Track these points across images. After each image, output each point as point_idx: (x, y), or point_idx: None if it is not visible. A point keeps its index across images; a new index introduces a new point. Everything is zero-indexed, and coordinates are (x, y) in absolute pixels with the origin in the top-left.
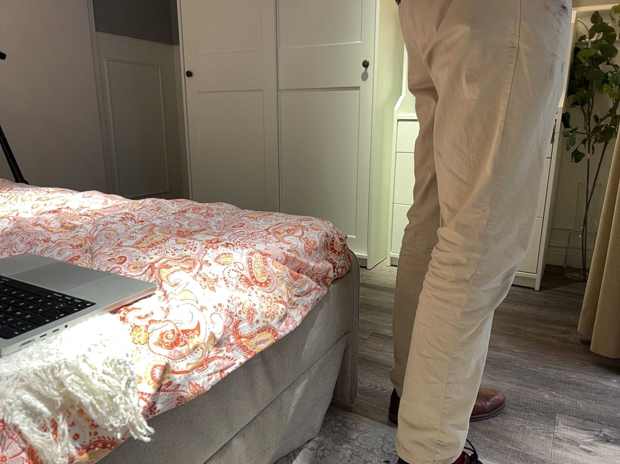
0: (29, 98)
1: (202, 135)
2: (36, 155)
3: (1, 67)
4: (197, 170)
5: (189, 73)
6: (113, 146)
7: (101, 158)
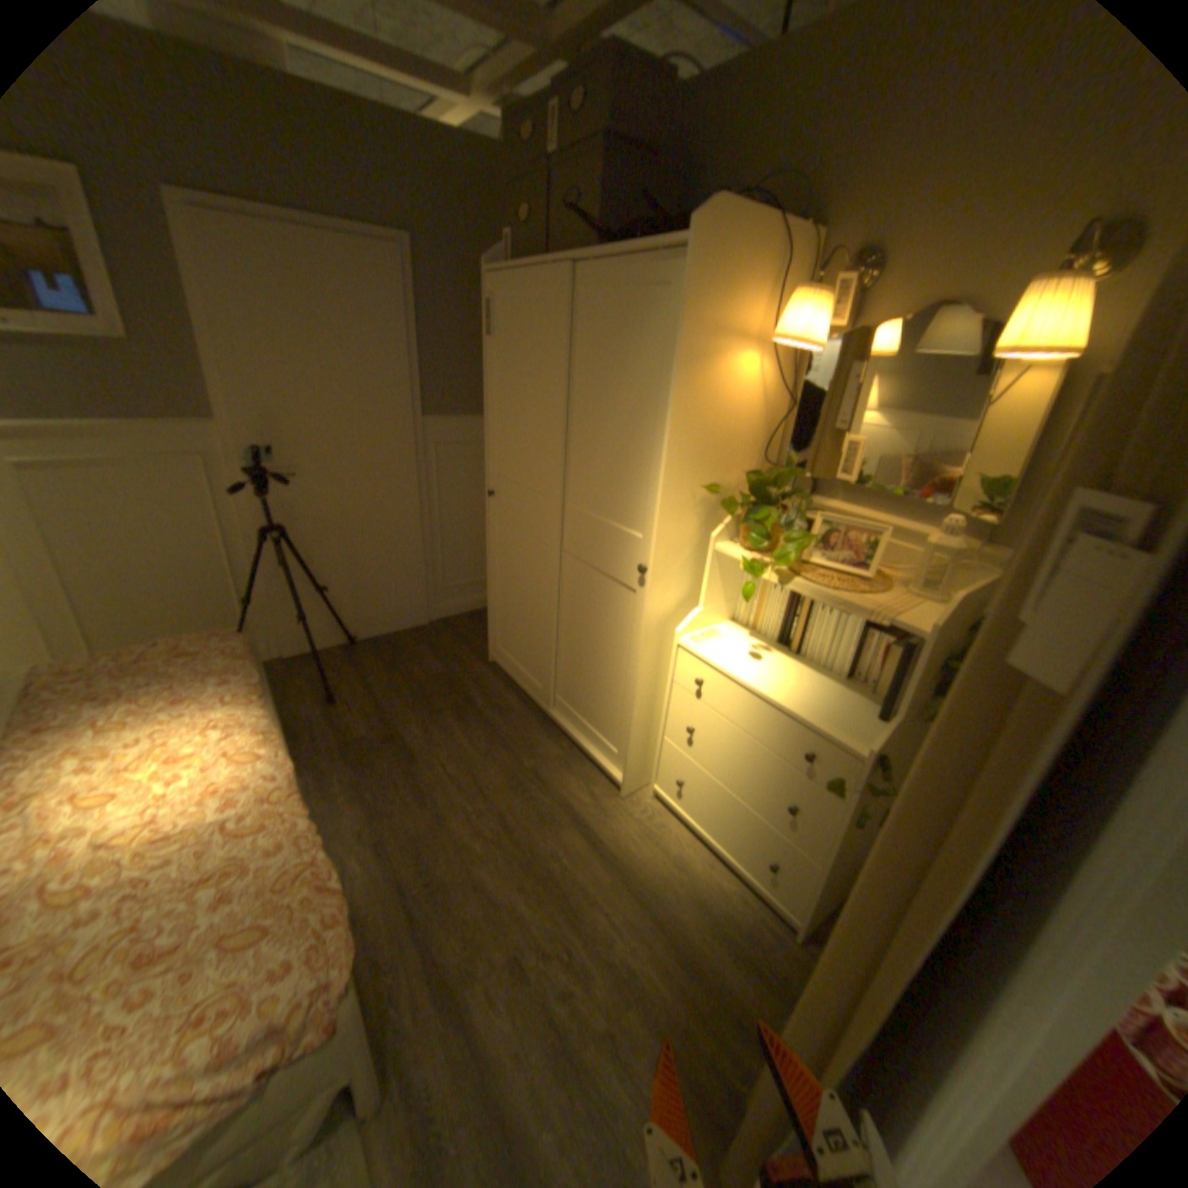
0: (337, 500)
1: (500, 563)
2: (345, 554)
3: (307, 472)
4: (496, 596)
5: (490, 493)
6: (436, 536)
7: (420, 551)
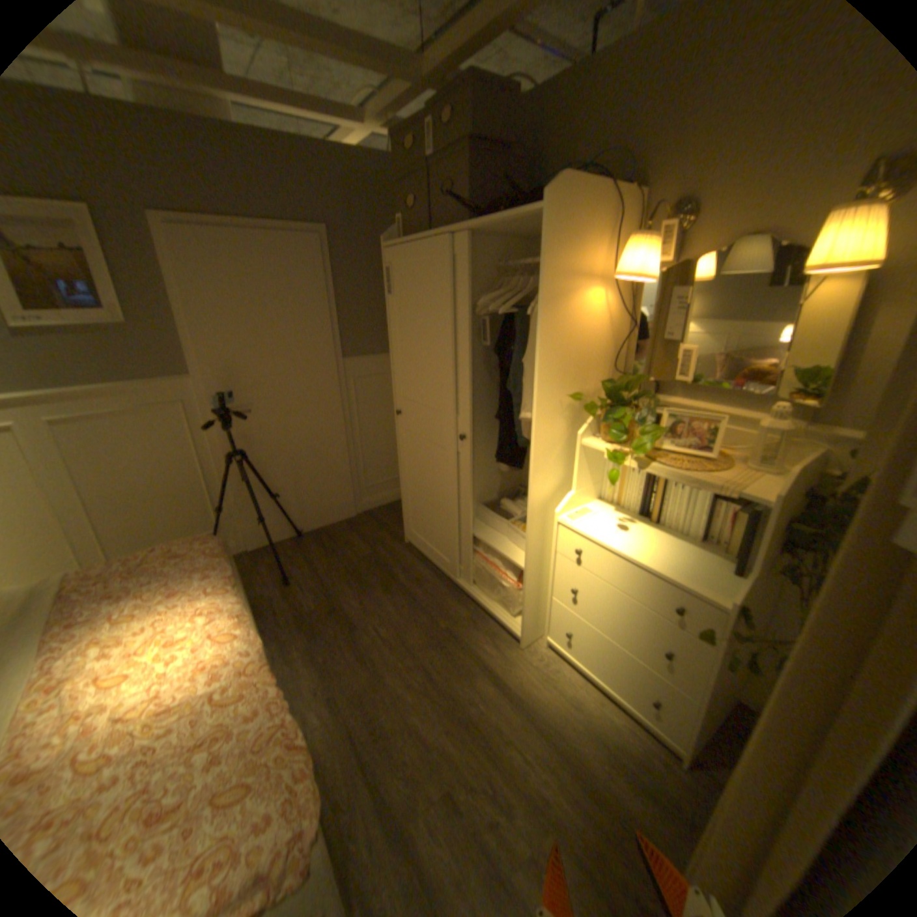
0: (282, 427)
1: (409, 465)
2: (290, 468)
3: (259, 408)
4: (407, 491)
5: (398, 413)
6: (358, 448)
7: (346, 460)
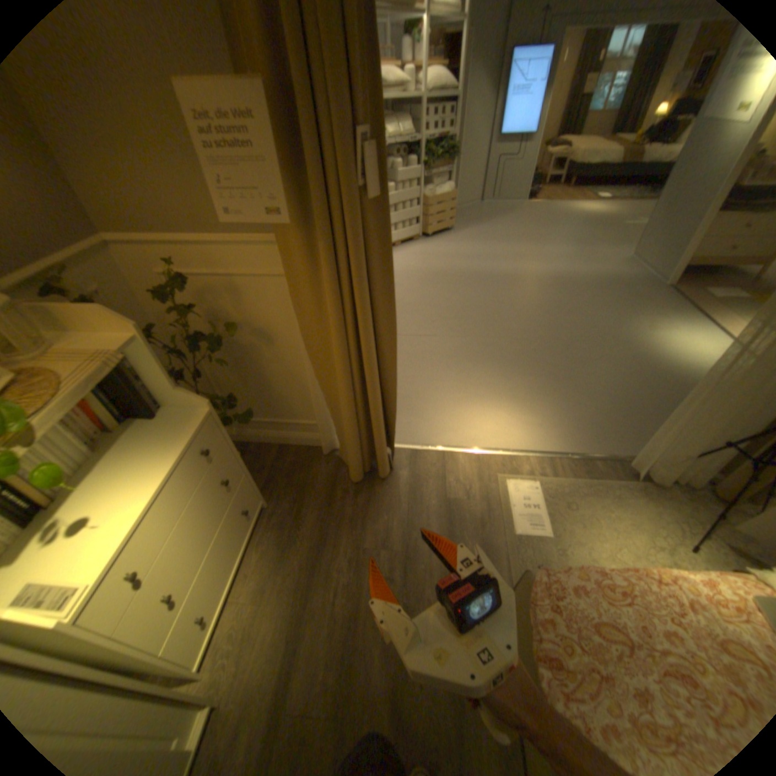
0: None
1: None
2: None
3: None
4: None
5: None
6: None
7: None
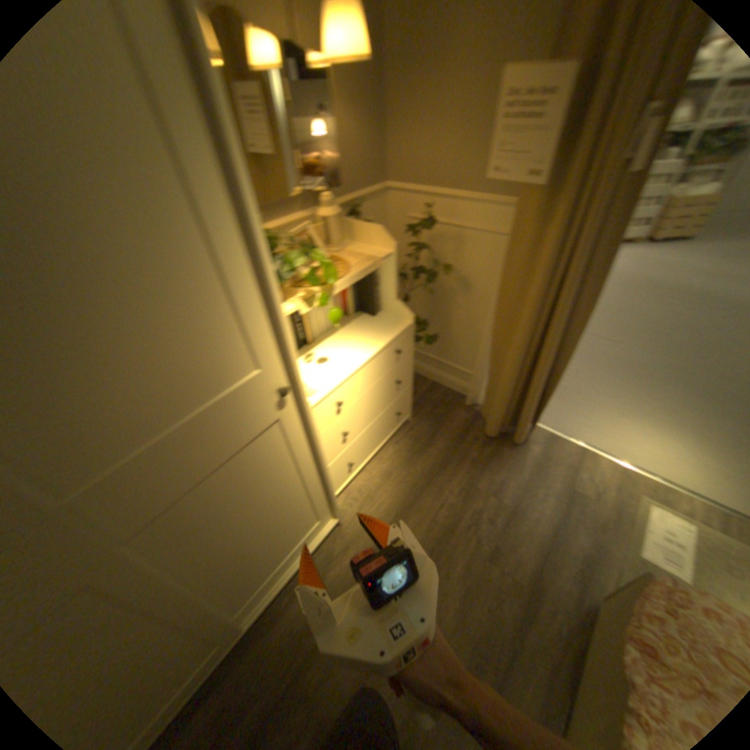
0: None
1: None
2: None
3: None
4: None
5: None
6: None
7: None
